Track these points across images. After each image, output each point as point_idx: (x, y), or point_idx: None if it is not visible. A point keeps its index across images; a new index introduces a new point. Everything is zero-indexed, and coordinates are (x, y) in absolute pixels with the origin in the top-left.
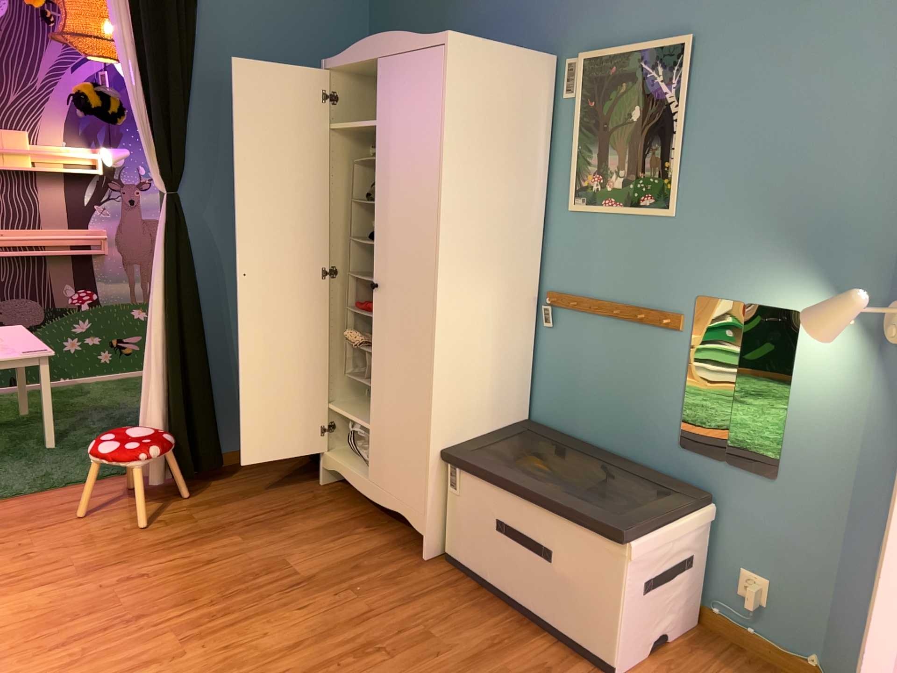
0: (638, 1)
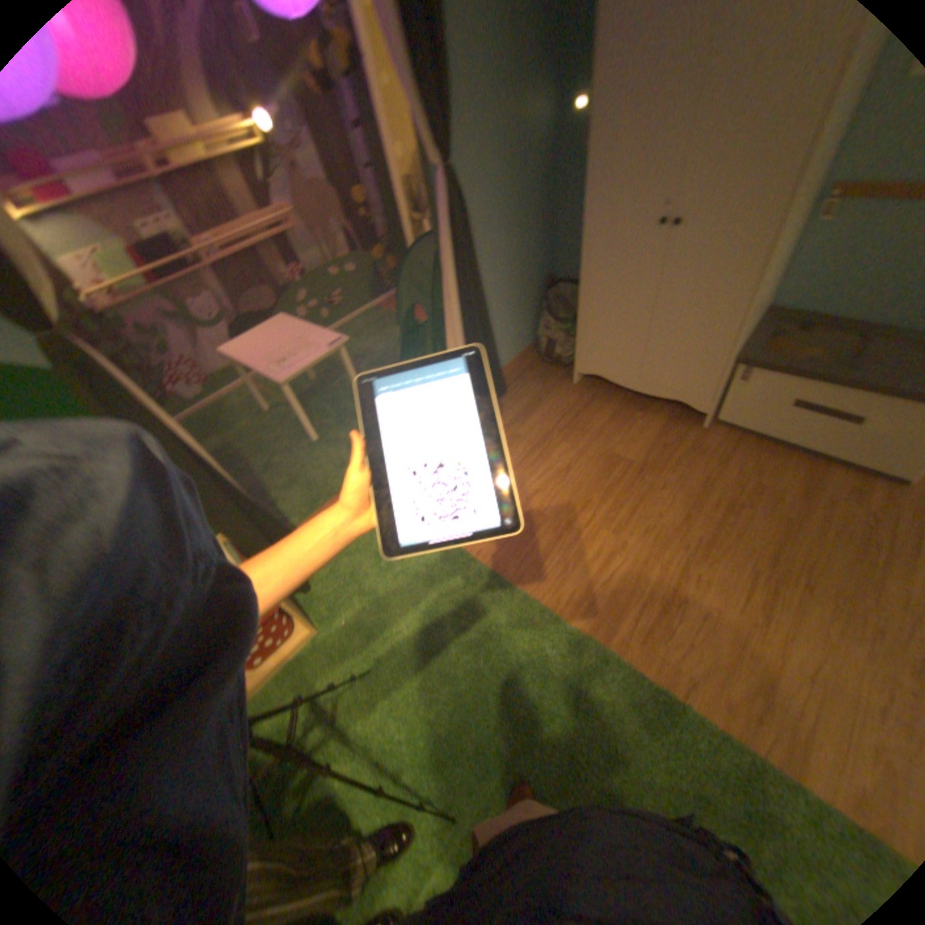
0: None
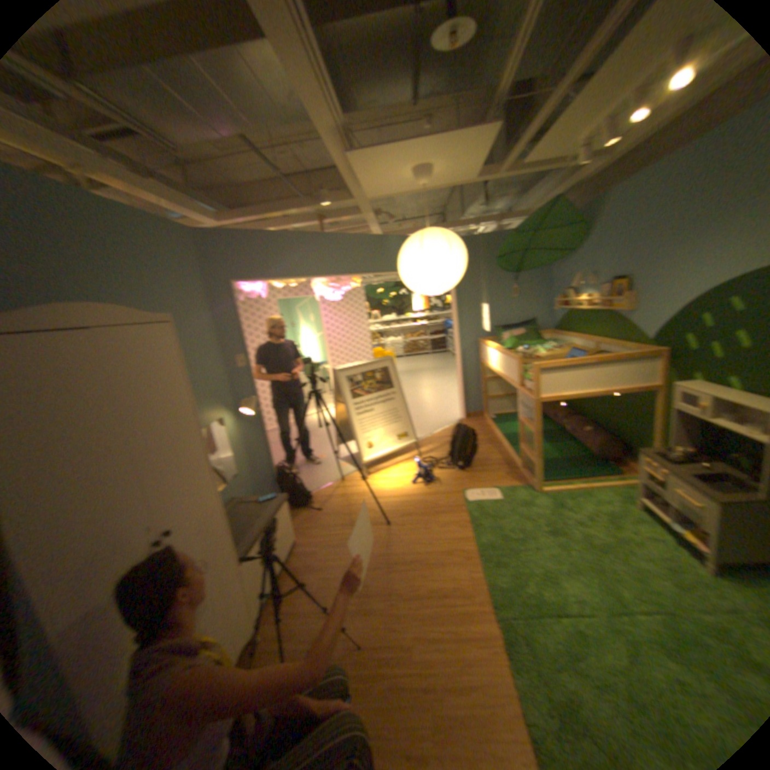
0: (119, 301)
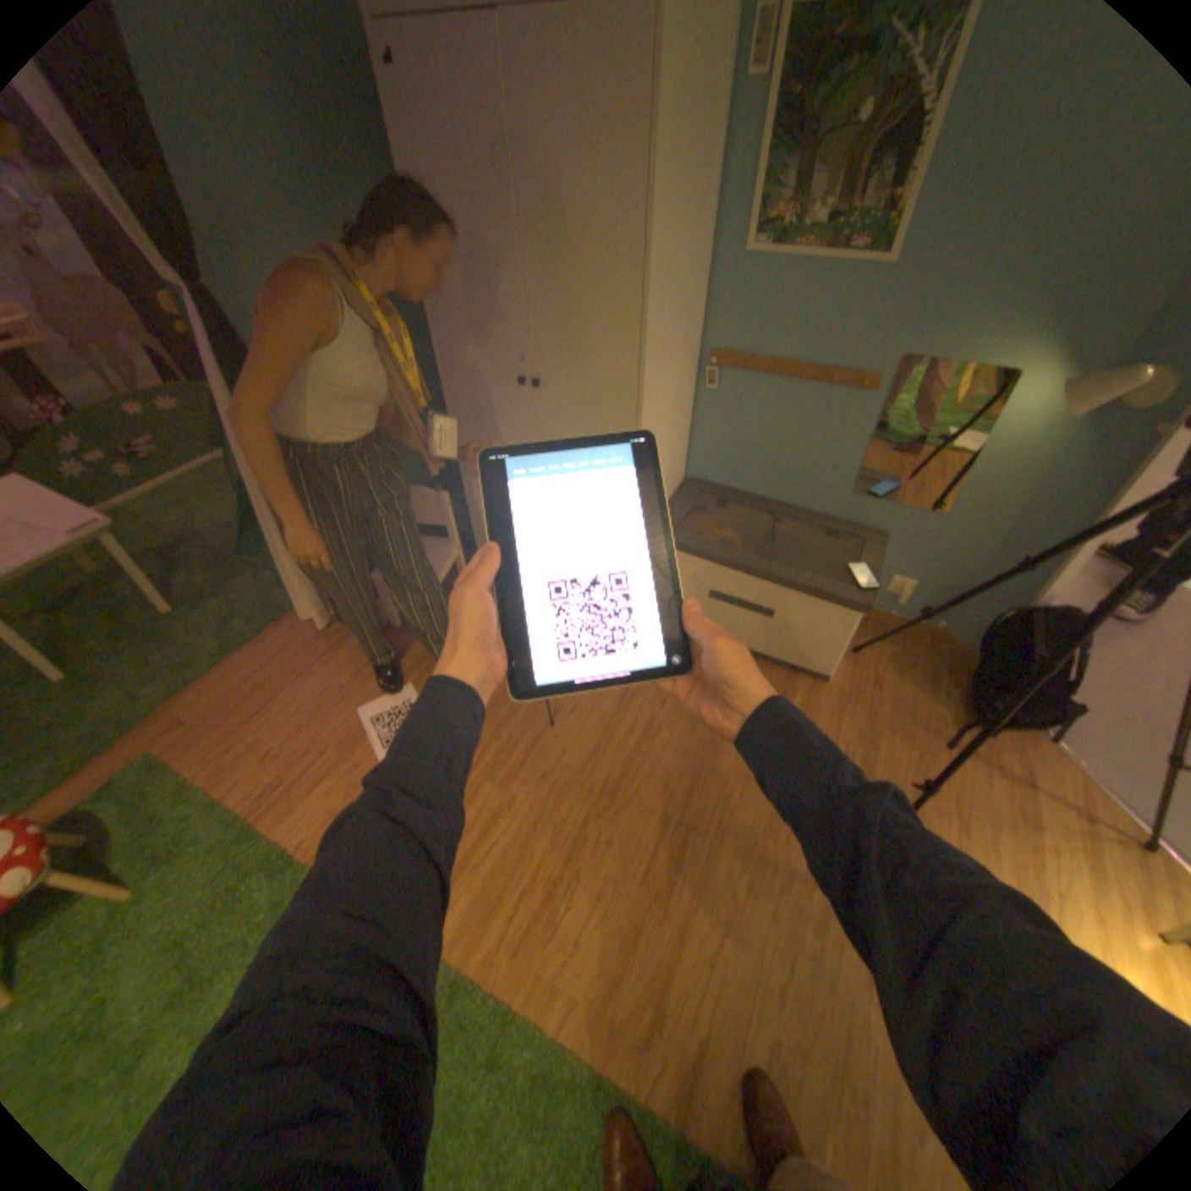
0: None
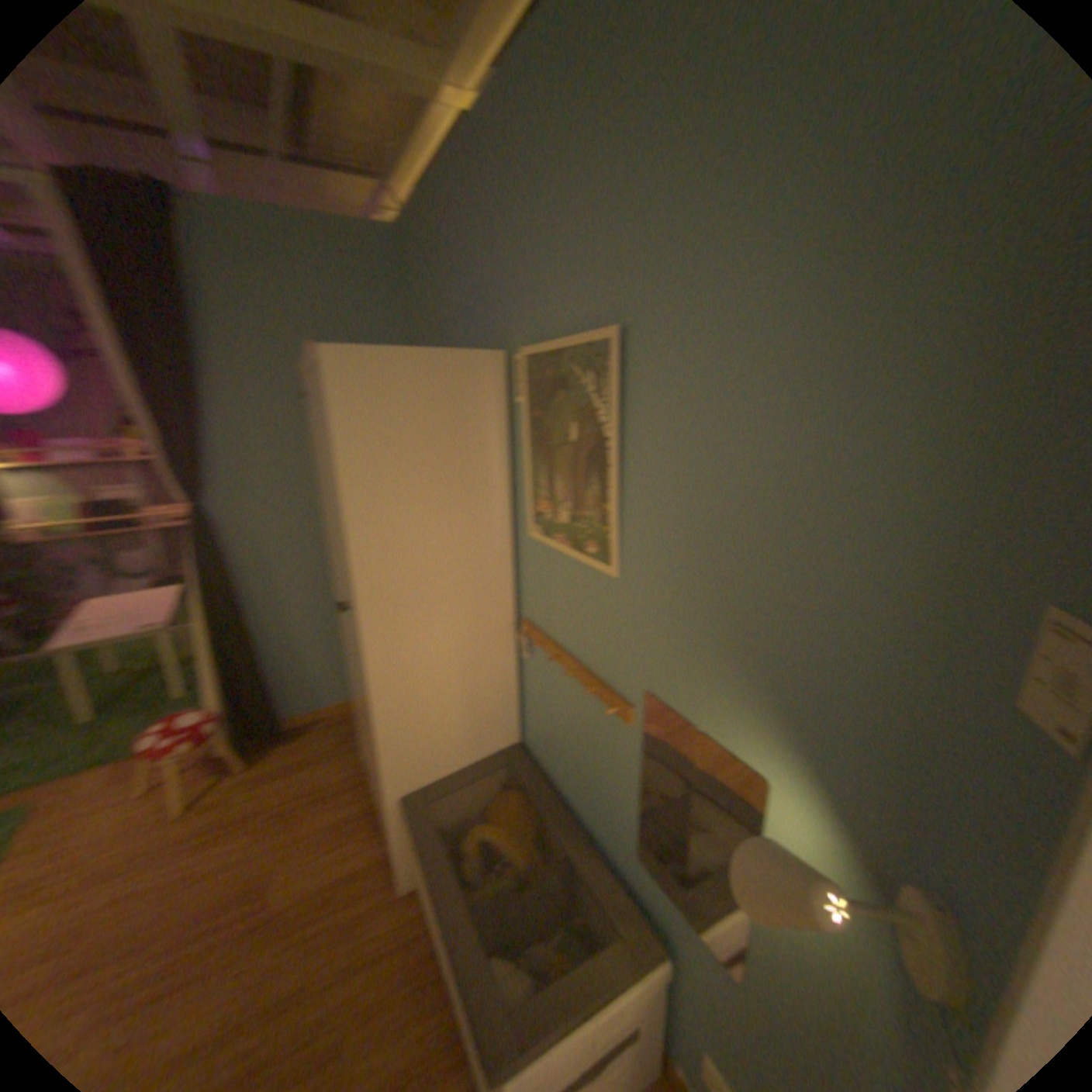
0: (567, 272)
